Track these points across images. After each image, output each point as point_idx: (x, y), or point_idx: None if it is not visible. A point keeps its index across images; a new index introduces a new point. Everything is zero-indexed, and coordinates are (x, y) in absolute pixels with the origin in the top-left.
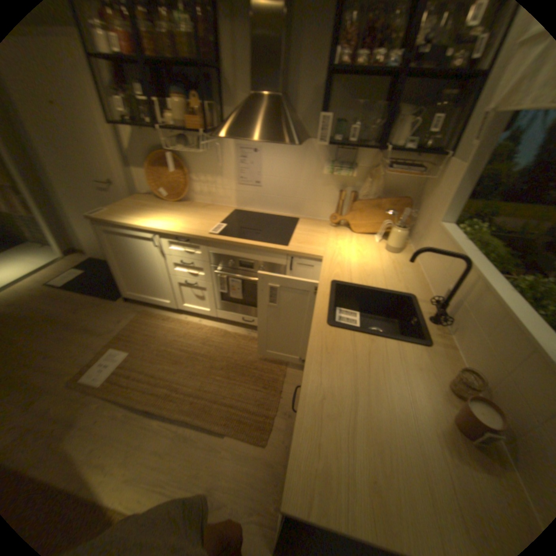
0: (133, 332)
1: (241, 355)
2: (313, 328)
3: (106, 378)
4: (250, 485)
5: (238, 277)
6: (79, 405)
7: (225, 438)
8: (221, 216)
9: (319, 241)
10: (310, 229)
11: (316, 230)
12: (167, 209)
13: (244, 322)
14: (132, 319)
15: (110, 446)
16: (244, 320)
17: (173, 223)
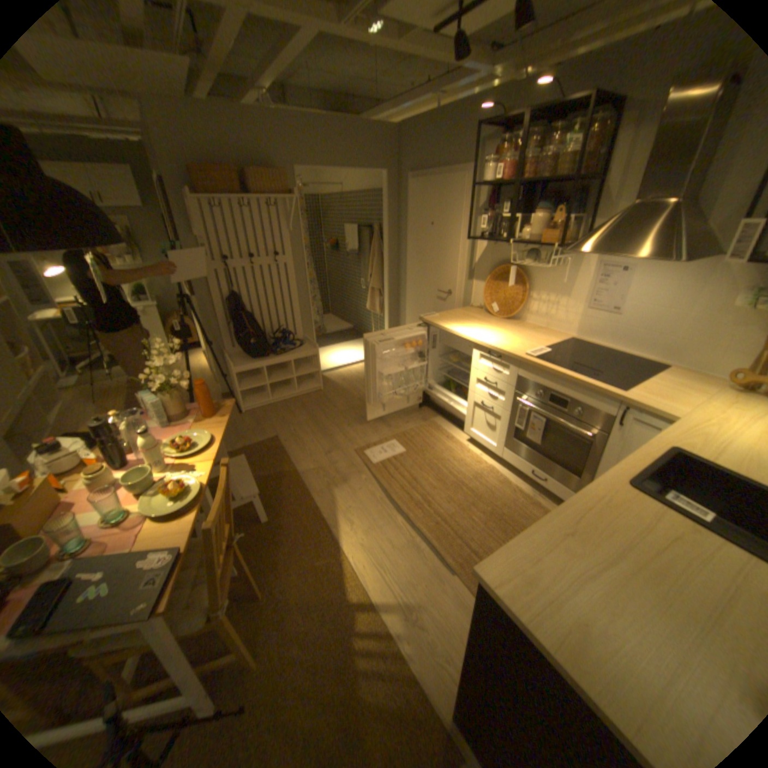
0: (417, 436)
1: (514, 512)
2: (607, 482)
3: (382, 461)
4: (462, 639)
5: (543, 413)
6: (357, 470)
7: (456, 576)
8: (551, 341)
9: (690, 400)
10: (686, 383)
11: (696, 388)
12: (493, 324)
13: (534, 478)
14: (420, 424)
15: (364, 512)
16: (535, 475)
17: (493, 338)
